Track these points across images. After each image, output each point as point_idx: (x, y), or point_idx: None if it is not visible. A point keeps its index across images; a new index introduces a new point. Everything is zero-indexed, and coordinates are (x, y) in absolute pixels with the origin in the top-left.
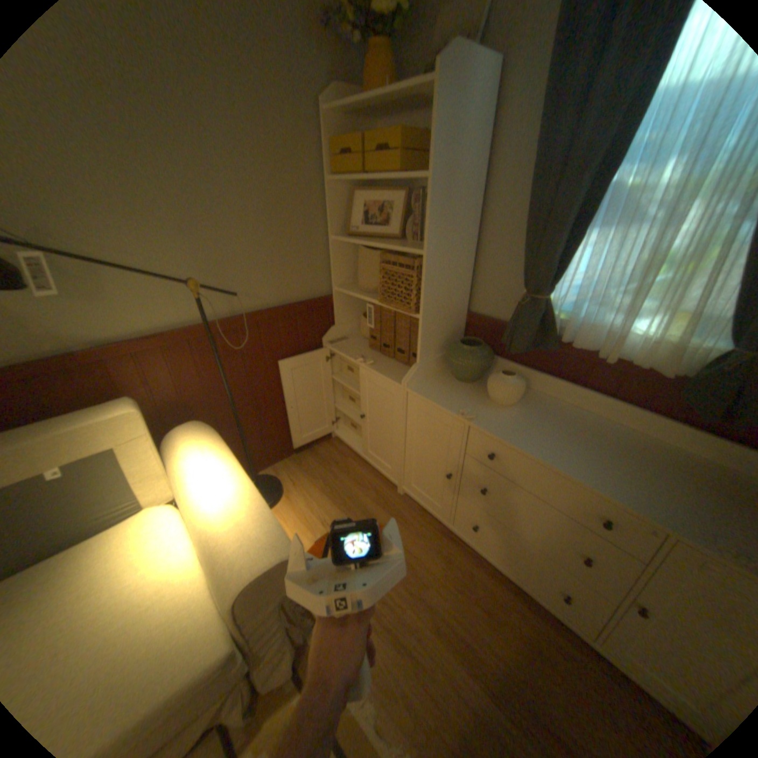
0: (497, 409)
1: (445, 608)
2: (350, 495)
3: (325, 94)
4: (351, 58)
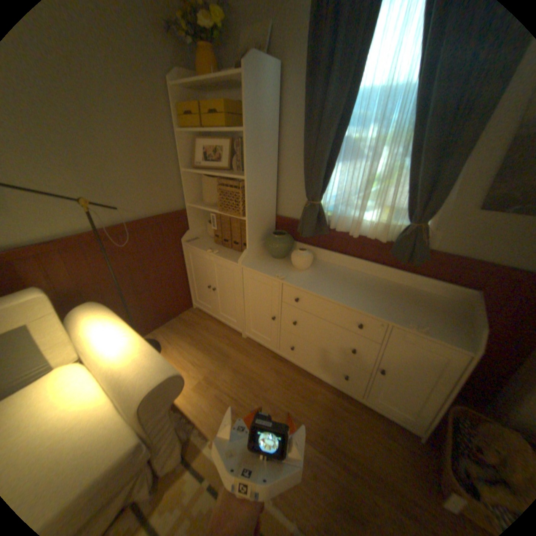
0: (297, 271)
1: (278, 399)
2: (210, 343)
3: (171, 75)
4: (187, 53)
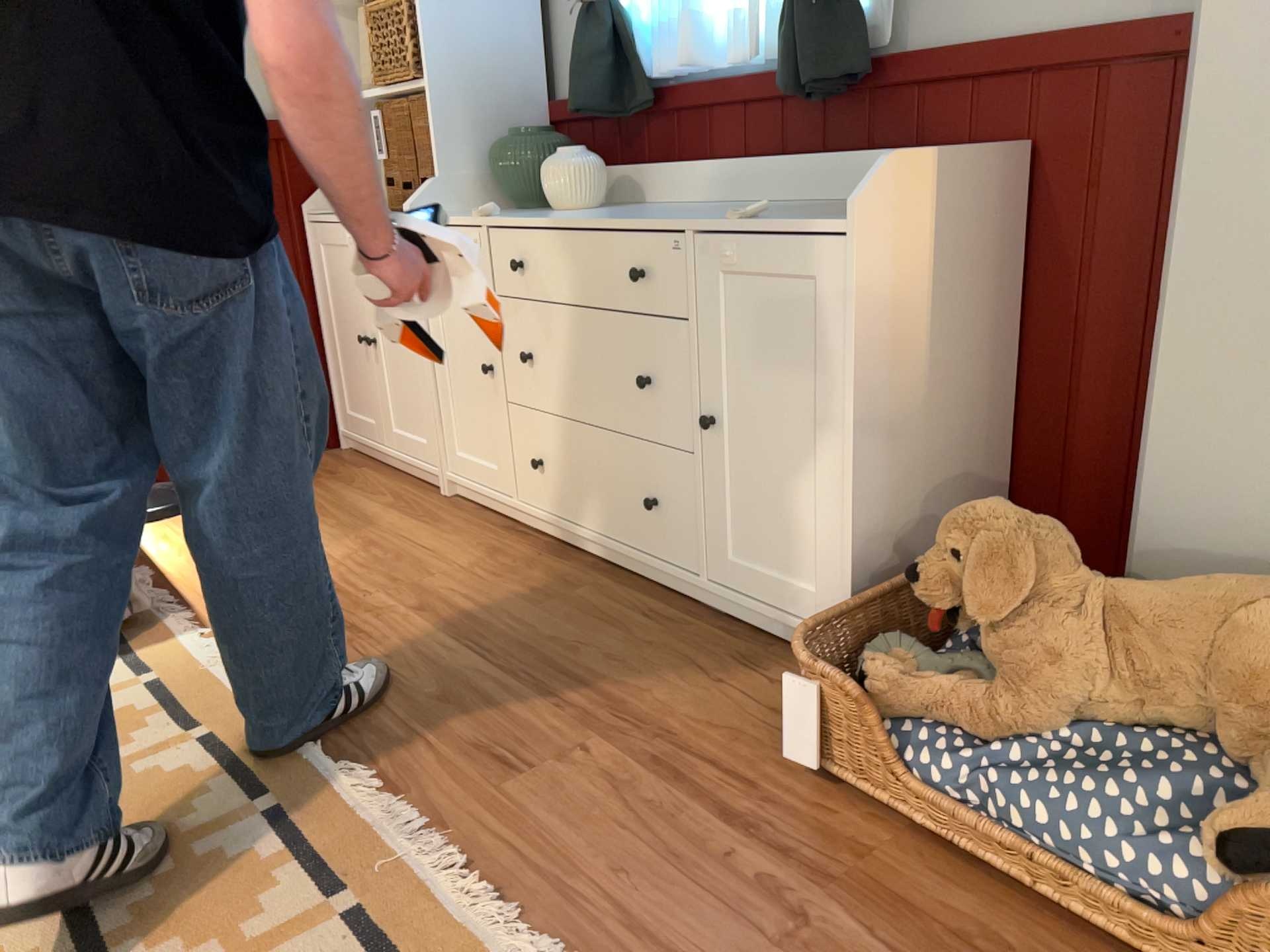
0: (547, 214)
1: (449, 590)
2: (338, 502)
3: None
4: None
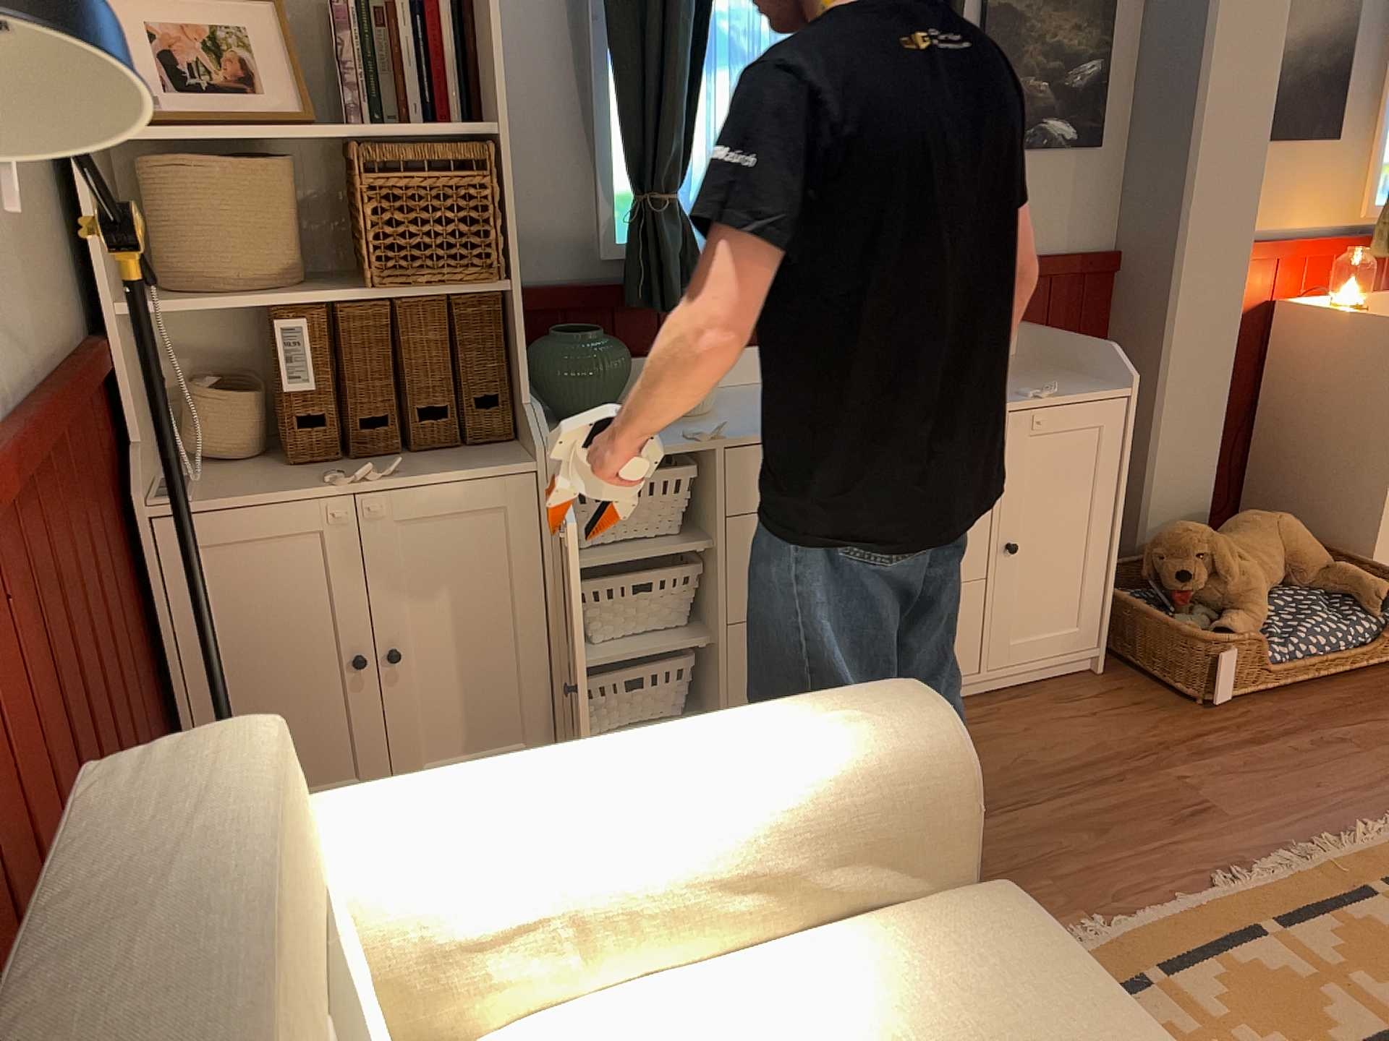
0: (708, 419)
1: None
2: None
3: None
4: None
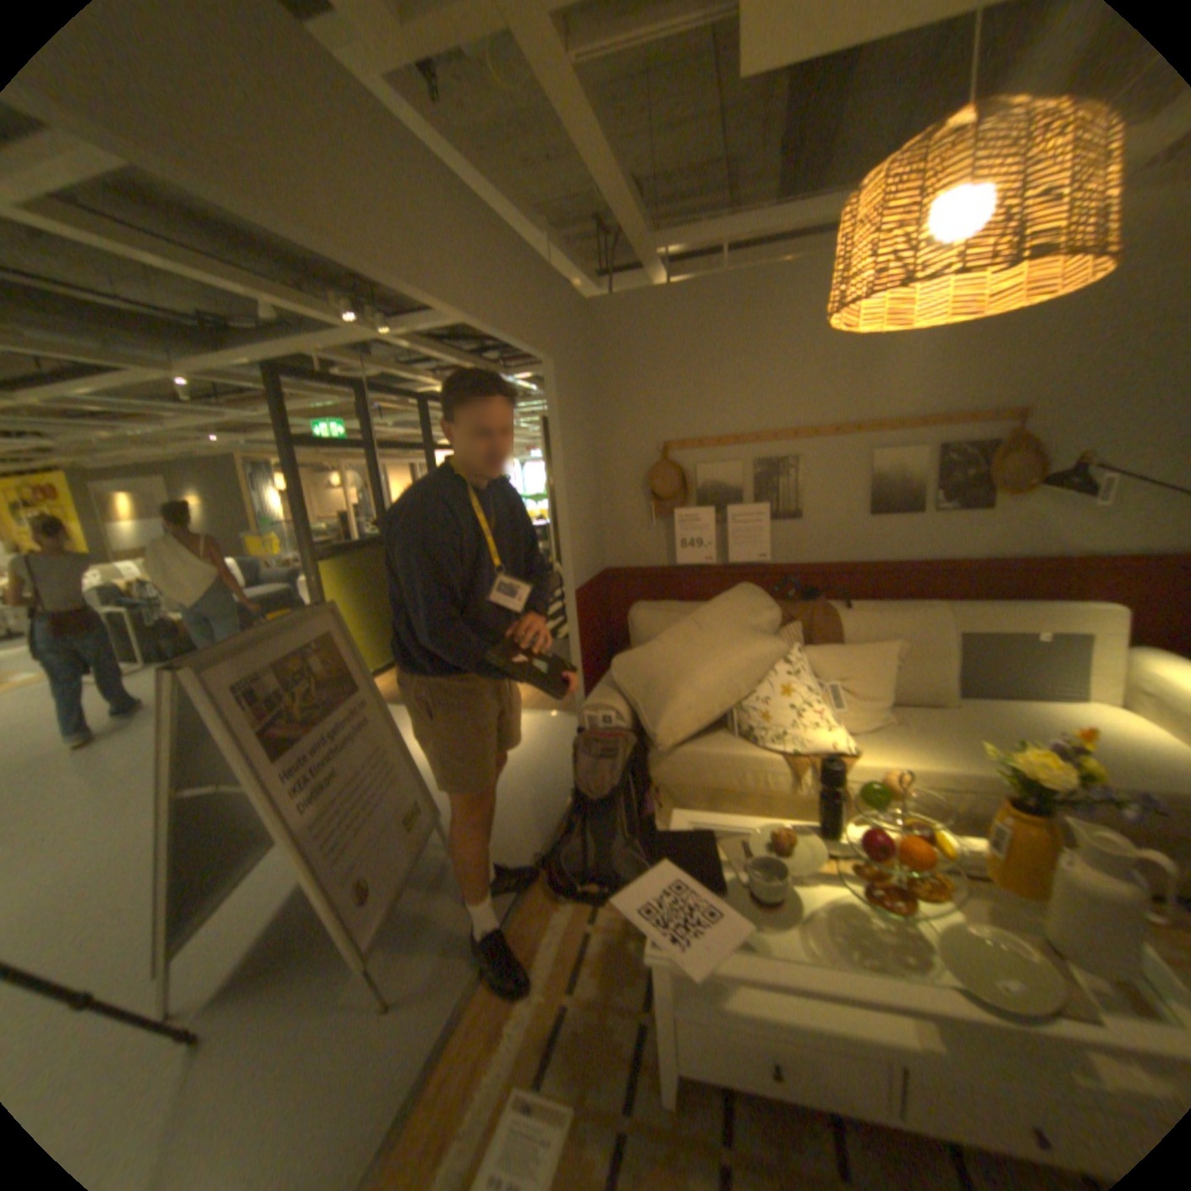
0: None
1: None
2: None
3: None
4: None
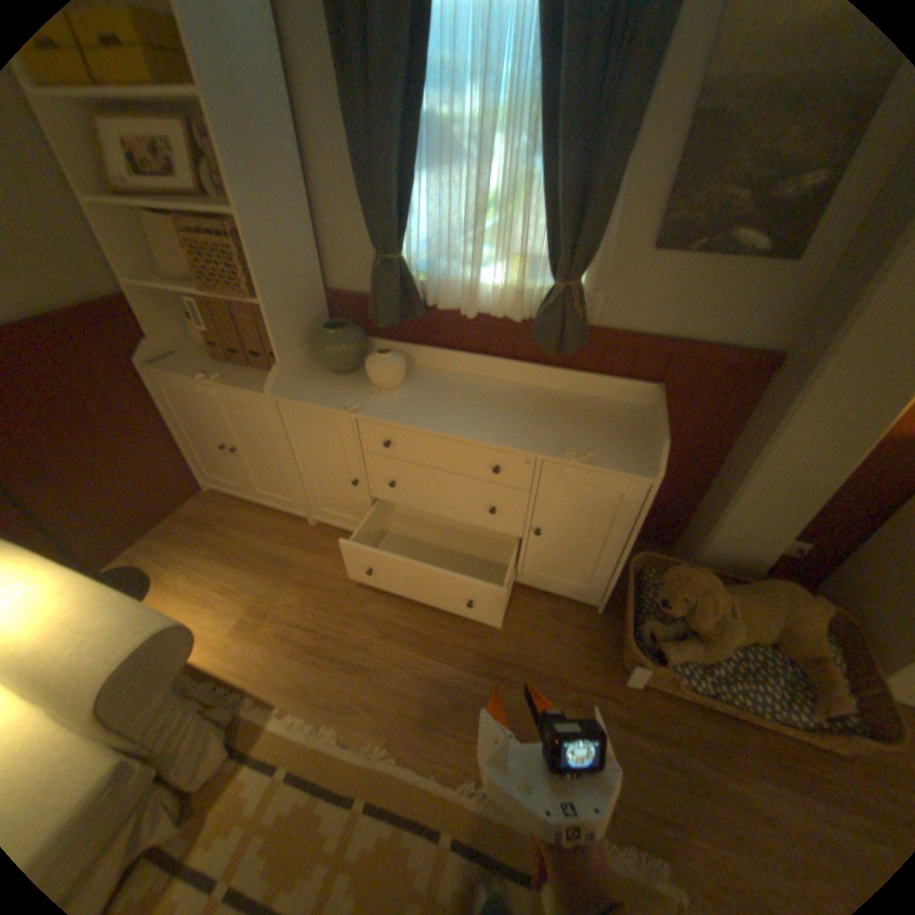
0: (382, 394)
1: (385, 612)
2: (249, 549)
3: None
4: None
